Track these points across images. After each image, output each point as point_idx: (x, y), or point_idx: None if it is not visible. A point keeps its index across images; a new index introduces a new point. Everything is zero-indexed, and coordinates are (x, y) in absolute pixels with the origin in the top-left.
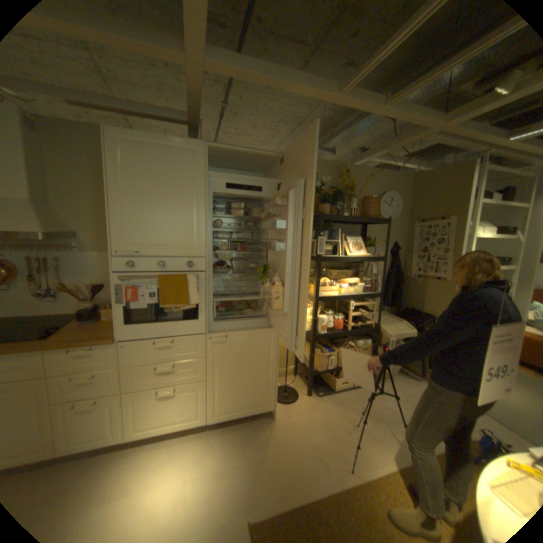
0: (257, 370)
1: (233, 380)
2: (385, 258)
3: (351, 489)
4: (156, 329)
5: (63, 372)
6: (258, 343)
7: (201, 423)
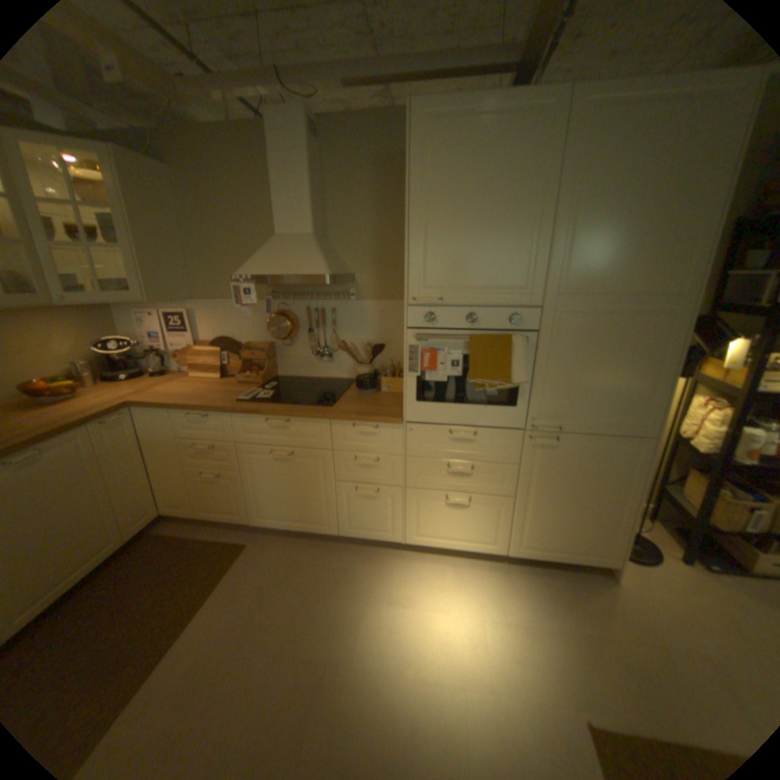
0: (604, 502)
1: (558, 506)
2: None
3: None
4: (456, 412)
5: (349, 448)
6: (613, 459)
7: (502, 552)
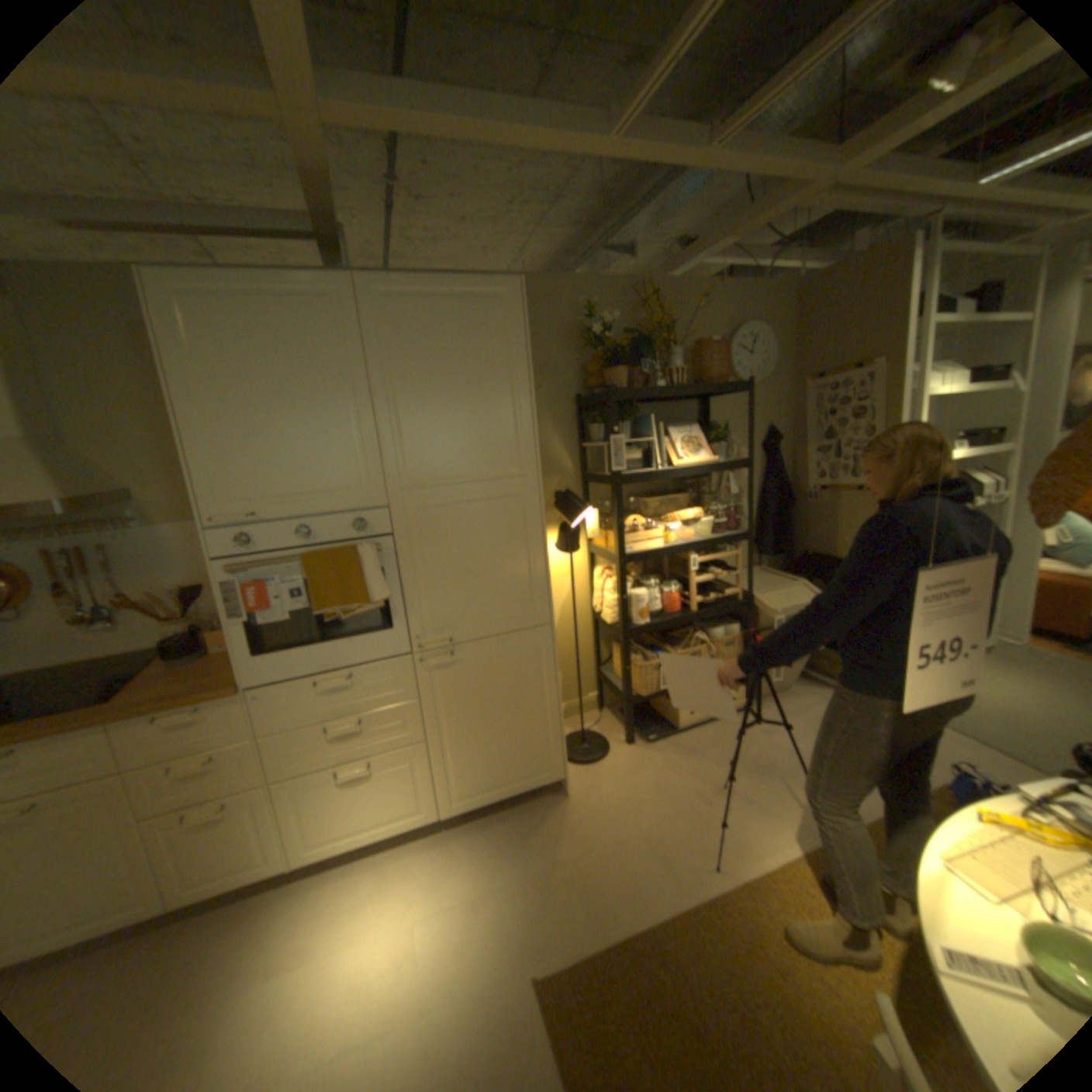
0: (521, 708)
1: (476, 732)
2: (748, 461)
3: (716, 899)
4: (314, 656)
5: (151, 758)
6: (515, 657)
7: (429, 818)
